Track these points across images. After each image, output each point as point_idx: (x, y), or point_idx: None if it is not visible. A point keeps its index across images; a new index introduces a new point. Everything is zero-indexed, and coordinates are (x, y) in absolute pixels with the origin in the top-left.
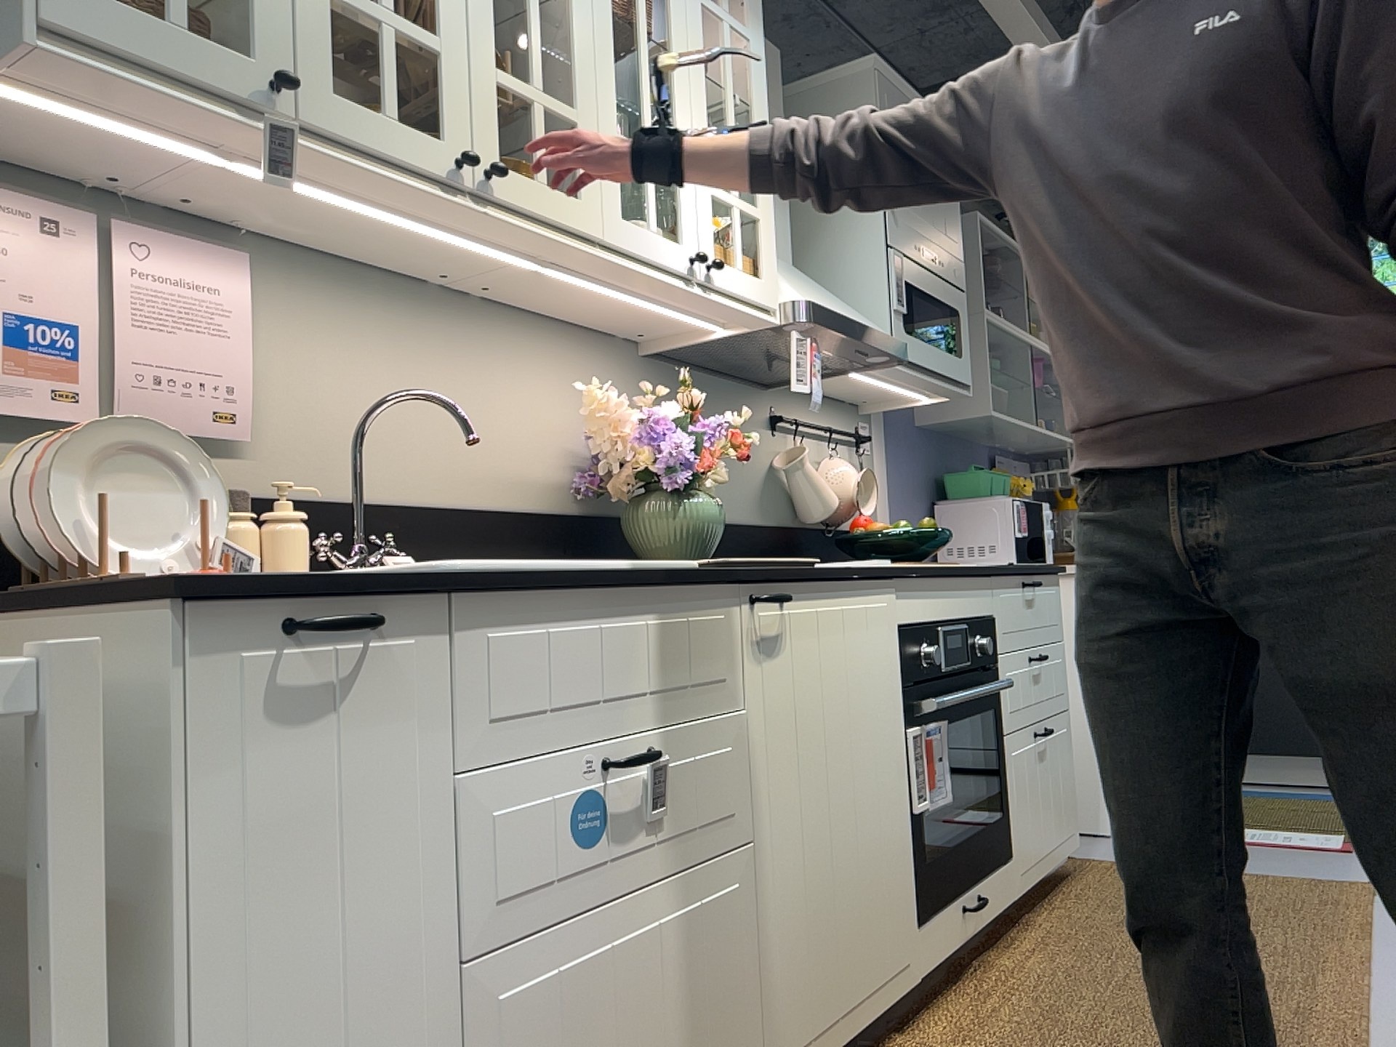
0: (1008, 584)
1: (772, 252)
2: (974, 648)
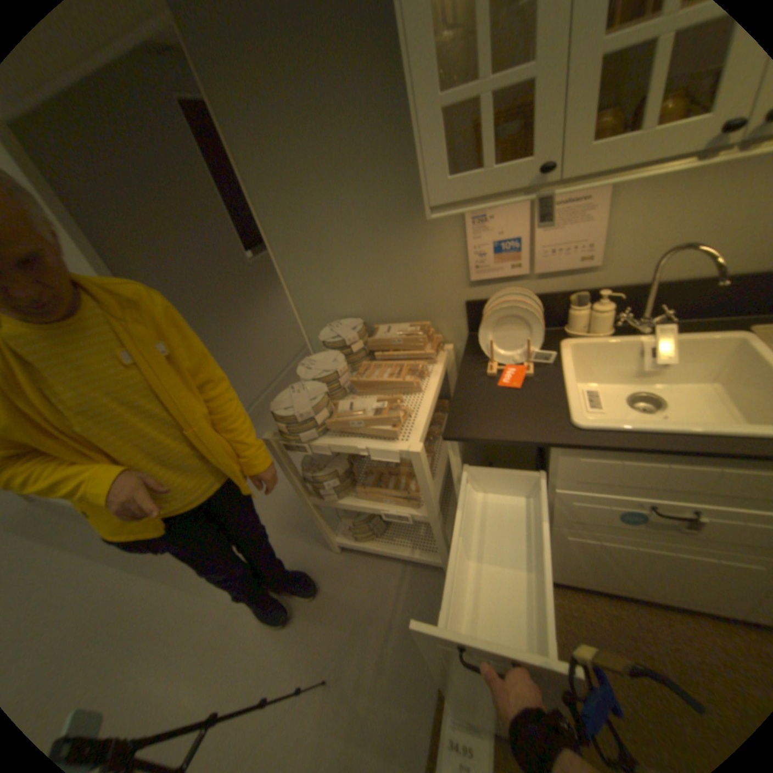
0: None
1: None
2: None
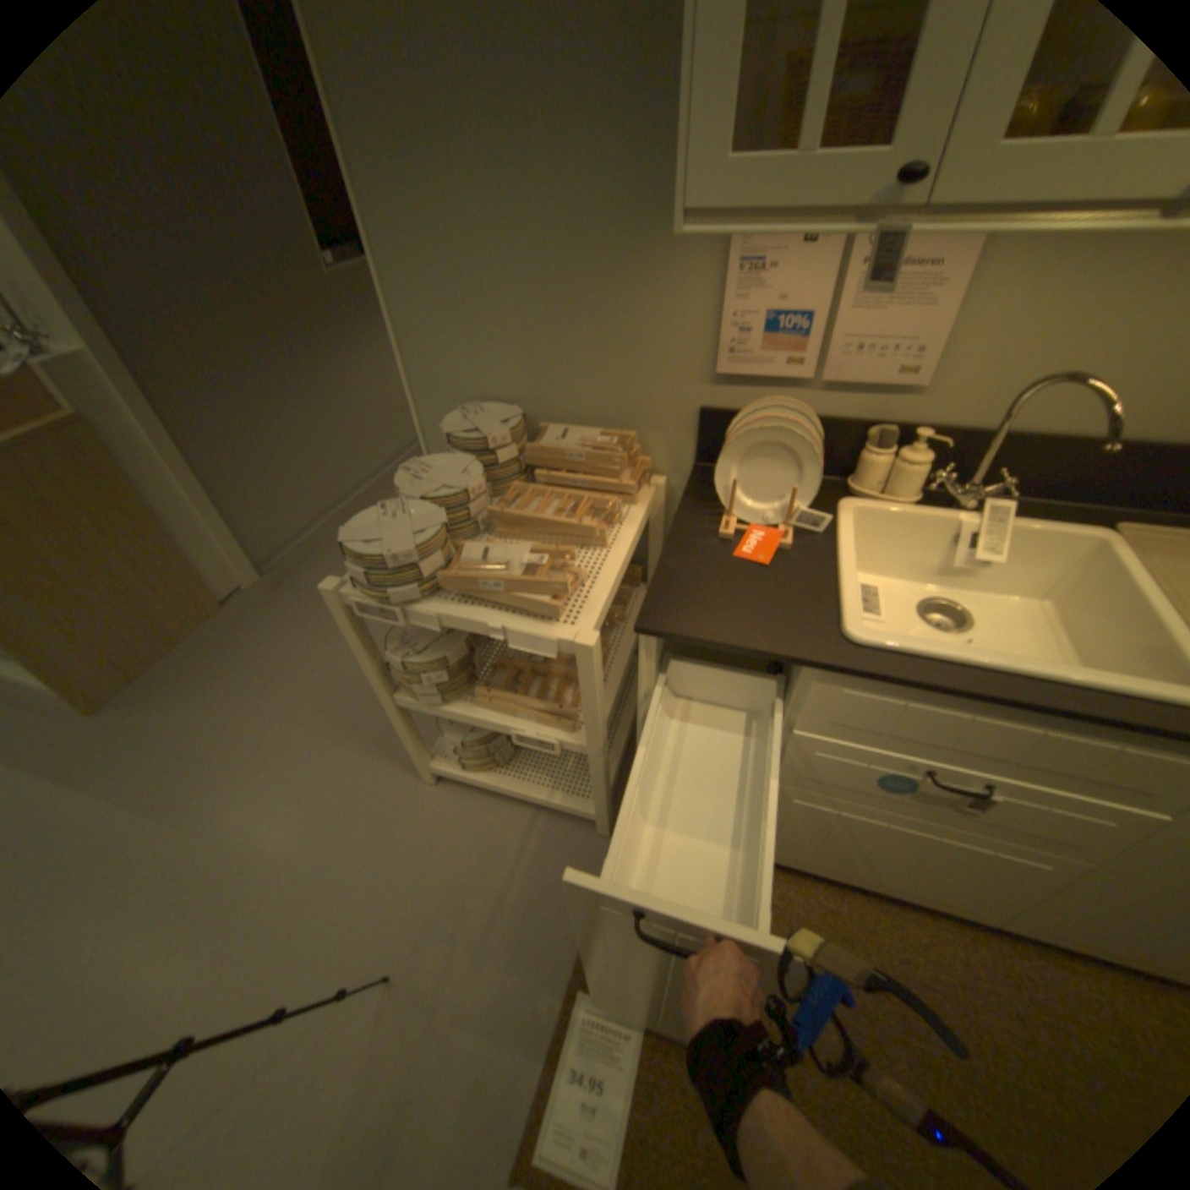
0: None
1: None
2: None
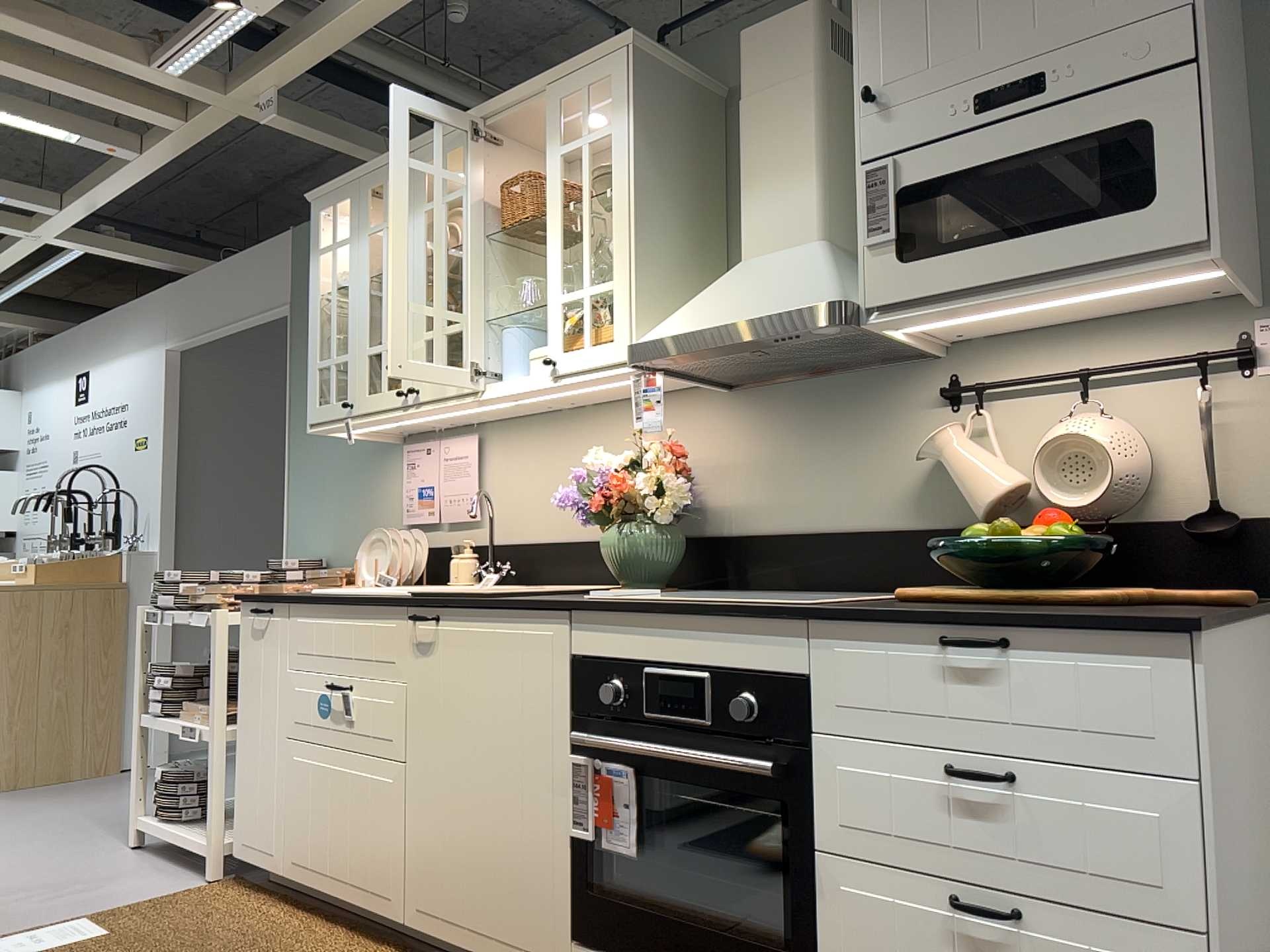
0: (864, 634)
1: (623, 309)
2: (730, 707)
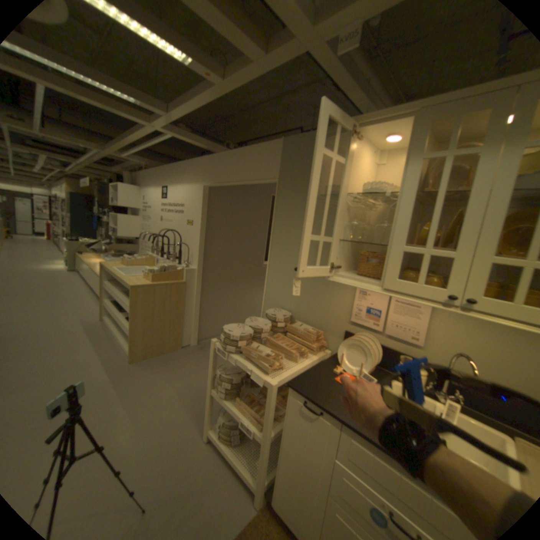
0: None
1: None
2: None
